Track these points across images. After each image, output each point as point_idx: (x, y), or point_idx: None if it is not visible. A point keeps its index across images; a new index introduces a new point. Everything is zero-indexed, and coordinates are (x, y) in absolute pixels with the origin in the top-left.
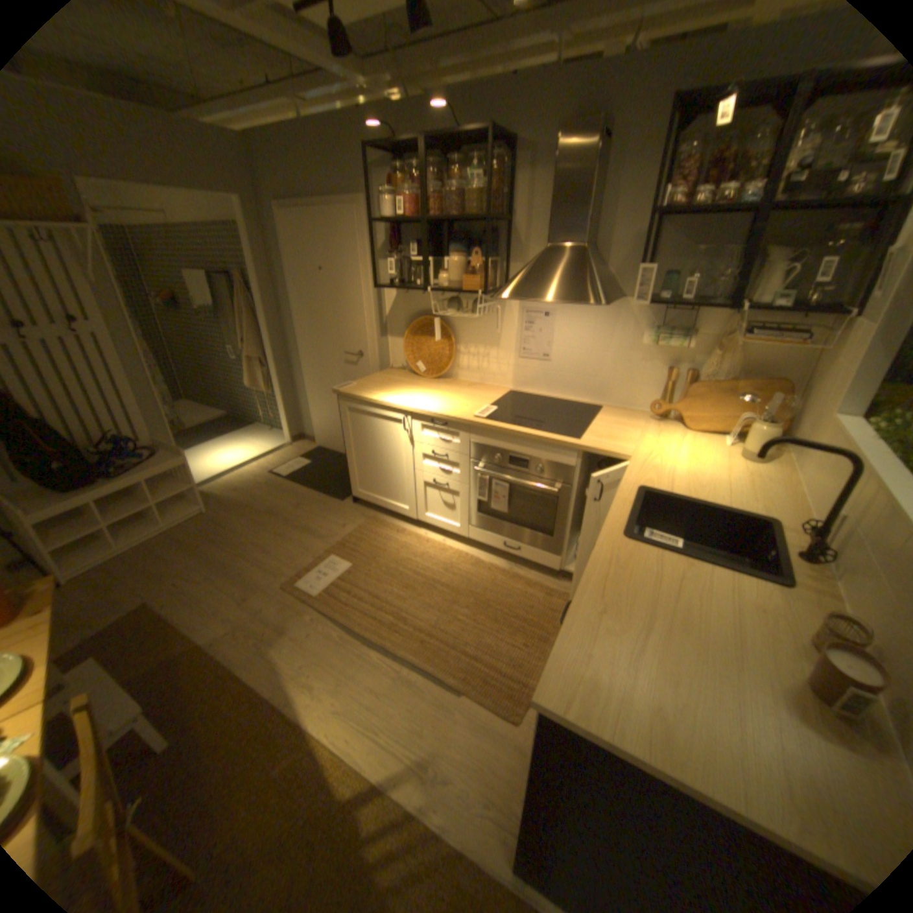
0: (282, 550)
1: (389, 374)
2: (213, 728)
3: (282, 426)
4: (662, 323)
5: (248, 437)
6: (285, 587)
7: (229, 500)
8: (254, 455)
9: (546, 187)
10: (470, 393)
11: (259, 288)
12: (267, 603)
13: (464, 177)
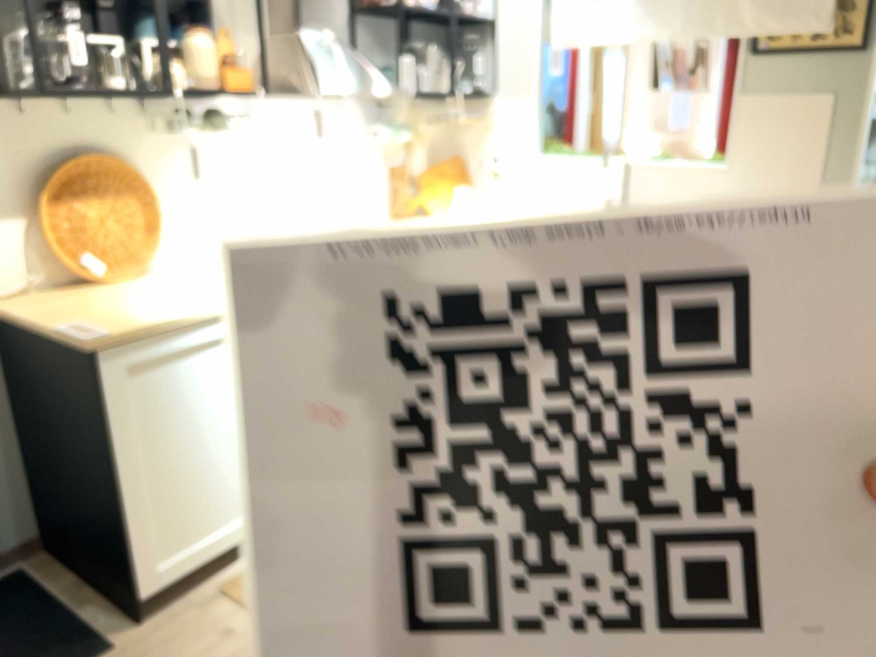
0: None
1: (38, 304)
2: None
3: None
4: (372, 123)
5: None
6: None
7: None
8: None
9: None
10: None
11: None
12: None
13: None
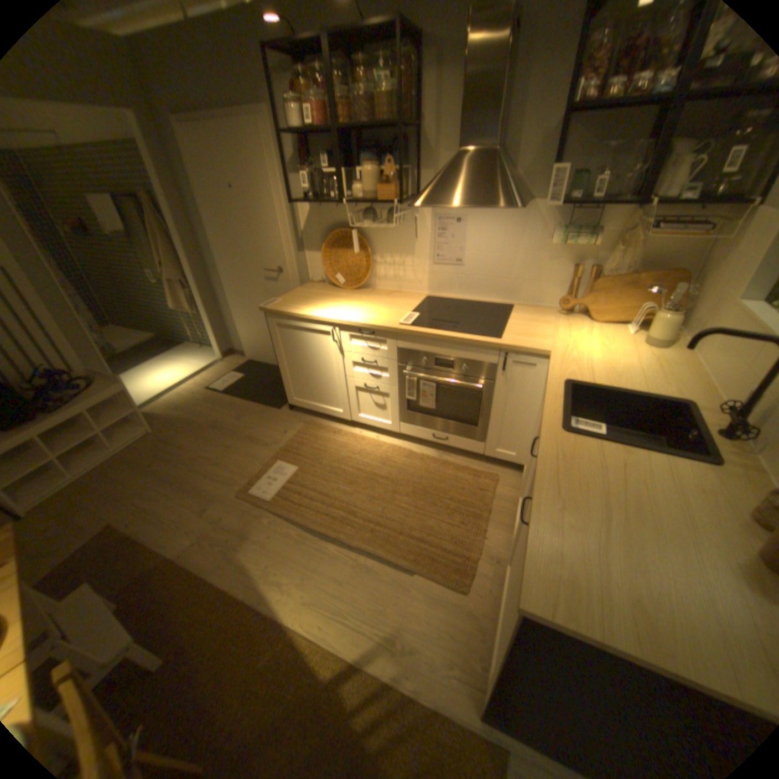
0: (231, 460)
1: (311, 288)
2: (195, 633)
3: (211, 343)
4: (568, 223)
5: (181, 357)
6: (240, 495)
7: (172, 418)
8: (190, 373)
9: (454, 87)
10: (391, 301)
11: (170, 209)
12: (226, 512)
13: (371, 80)
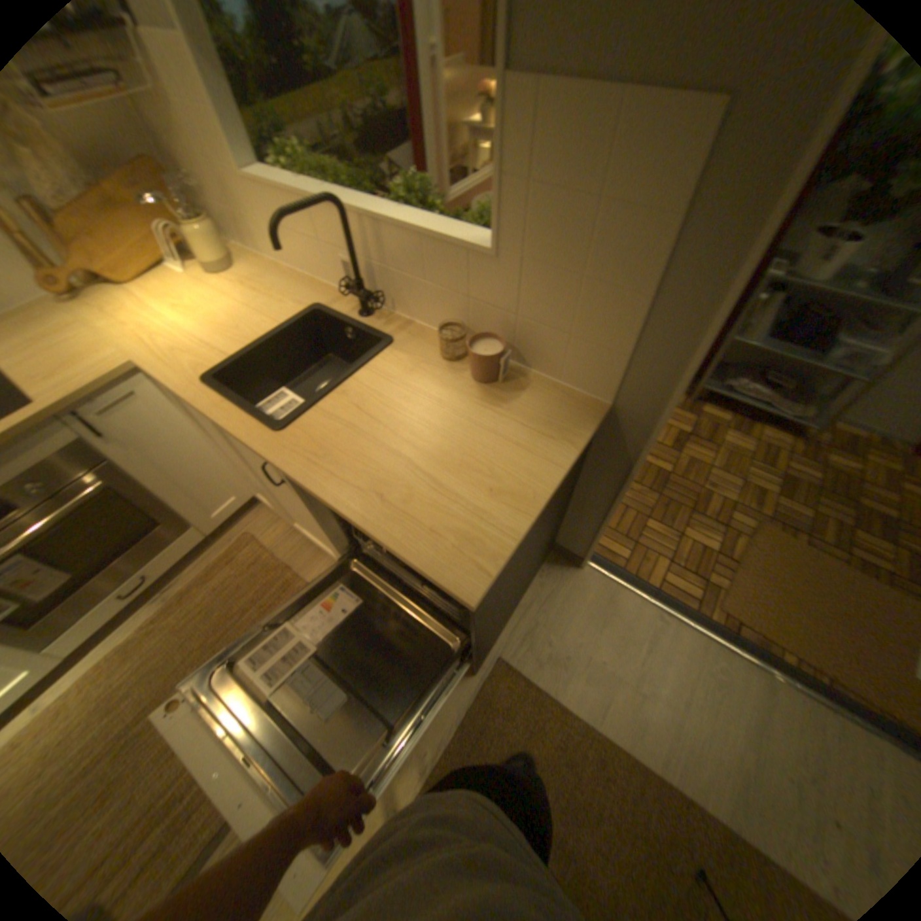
0: None
1: None
2: None
3: None
4: None
5: None
6: None
7: None
8: None
9: None
10: None
11: None
12: None
13: None
